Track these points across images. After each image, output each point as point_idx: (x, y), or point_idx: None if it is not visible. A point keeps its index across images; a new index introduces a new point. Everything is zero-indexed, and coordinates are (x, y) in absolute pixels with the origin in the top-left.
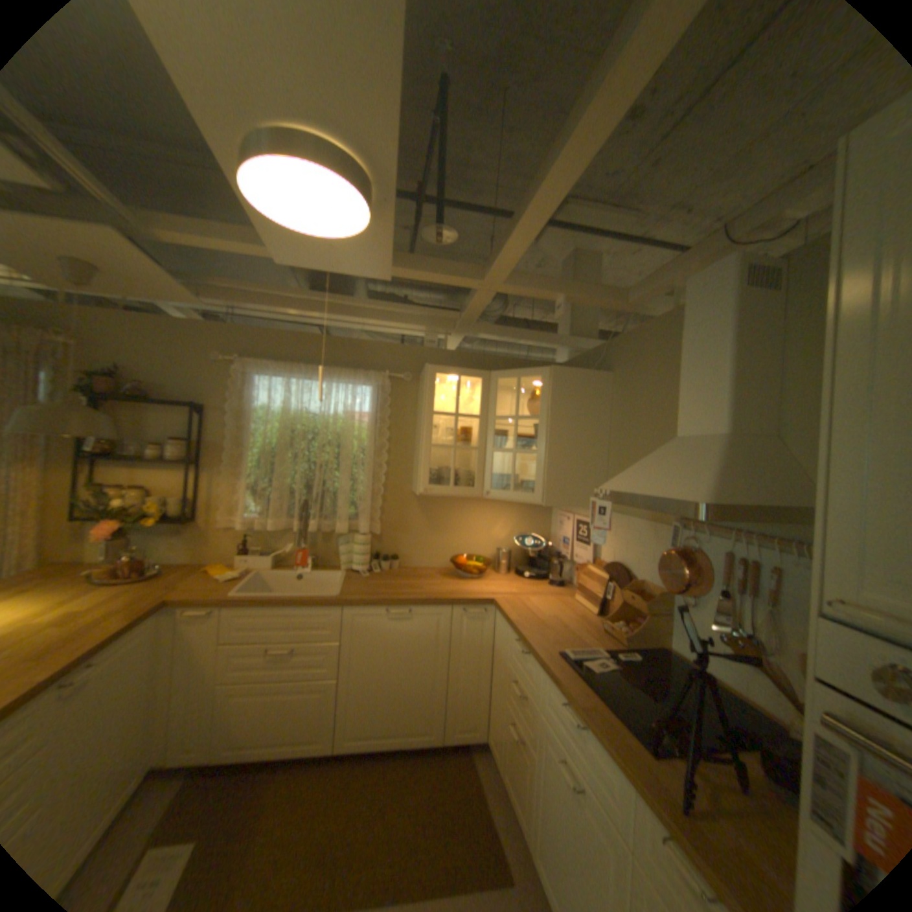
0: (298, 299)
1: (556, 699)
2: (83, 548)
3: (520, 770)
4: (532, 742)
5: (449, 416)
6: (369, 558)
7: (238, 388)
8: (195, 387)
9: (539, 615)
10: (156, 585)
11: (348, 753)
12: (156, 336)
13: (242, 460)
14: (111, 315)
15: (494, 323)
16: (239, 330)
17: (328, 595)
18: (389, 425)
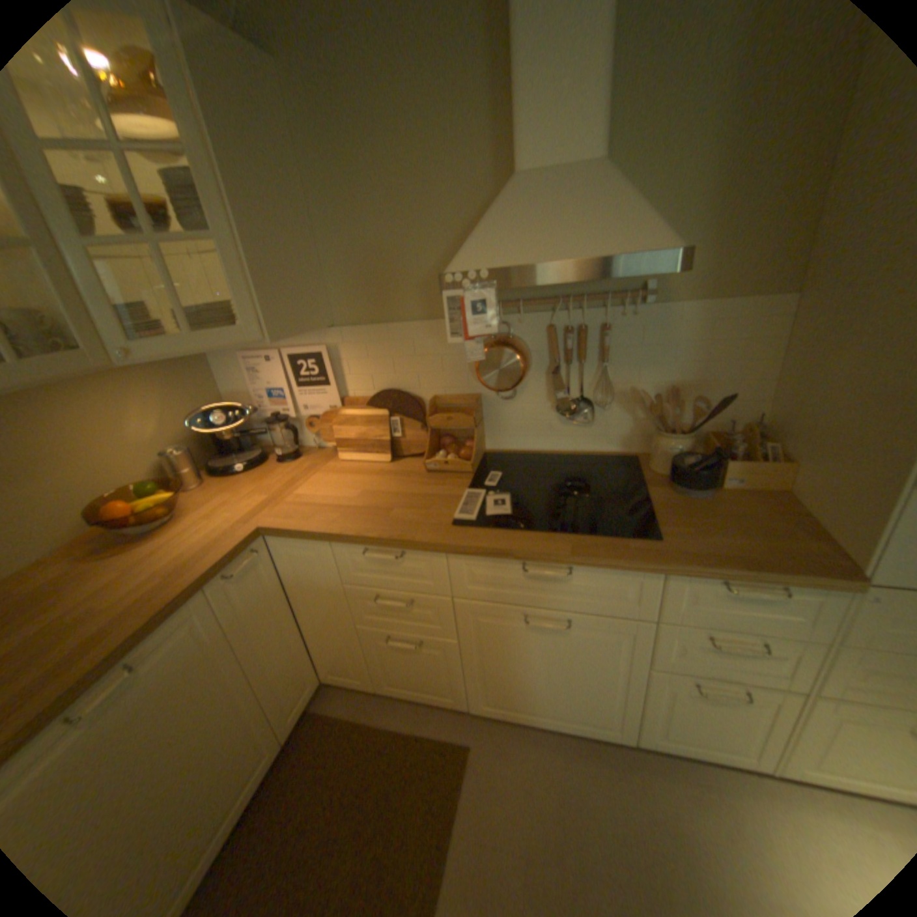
0: None
1: (488, 570)
2: None
3: (419, 666)
4: (439, 632)
5: None
6: None
7: None
8: None
9: (346, 502)
10: None
11: None
12: None
13: None
14: None
15: None
16: None
17: None
18: None
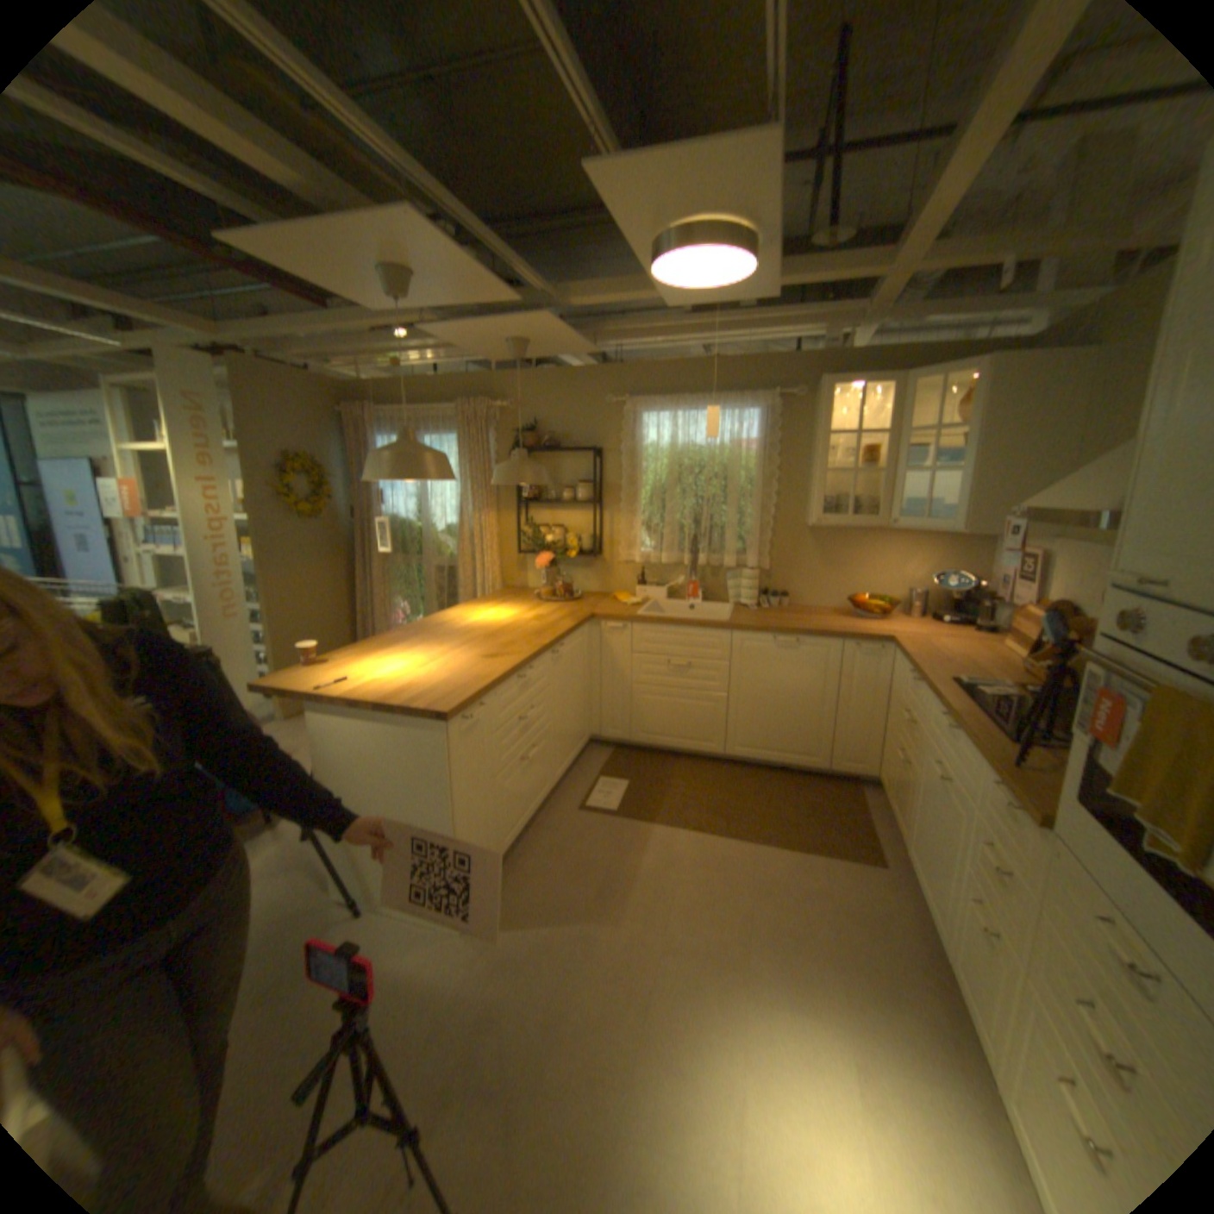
0: (679, 323)
1: (938, 714)
2: (525, 577)
3: (904, 788)
4: (915, 759)
5: (851, 433)
6: (755, 593)
7: (628, 429)
8: (592, 432)
9: (944, 652)
10: (581, 605)
11: (737, 757)
12: (559, 388)
13: (634, 498)
14: (525, 375)
15: (929, 289)
16: (625, 369)
17: (717, 620)
18: (778, 450)
